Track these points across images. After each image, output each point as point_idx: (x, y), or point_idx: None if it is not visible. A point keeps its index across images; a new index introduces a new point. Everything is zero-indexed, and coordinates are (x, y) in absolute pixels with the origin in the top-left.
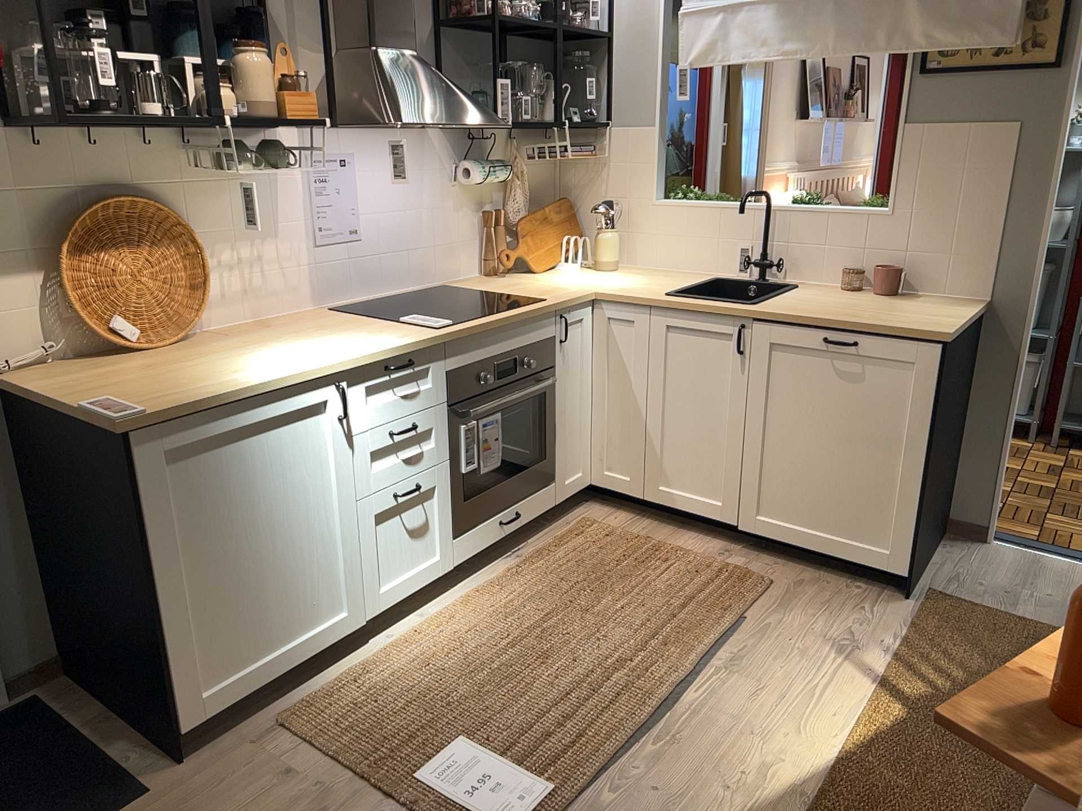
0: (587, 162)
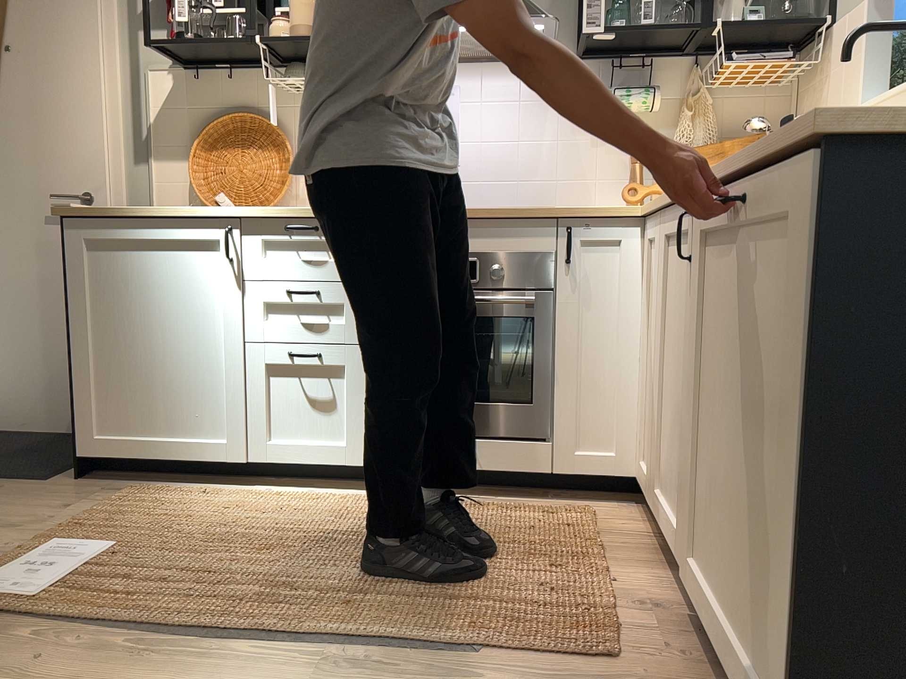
0: (811, 84)
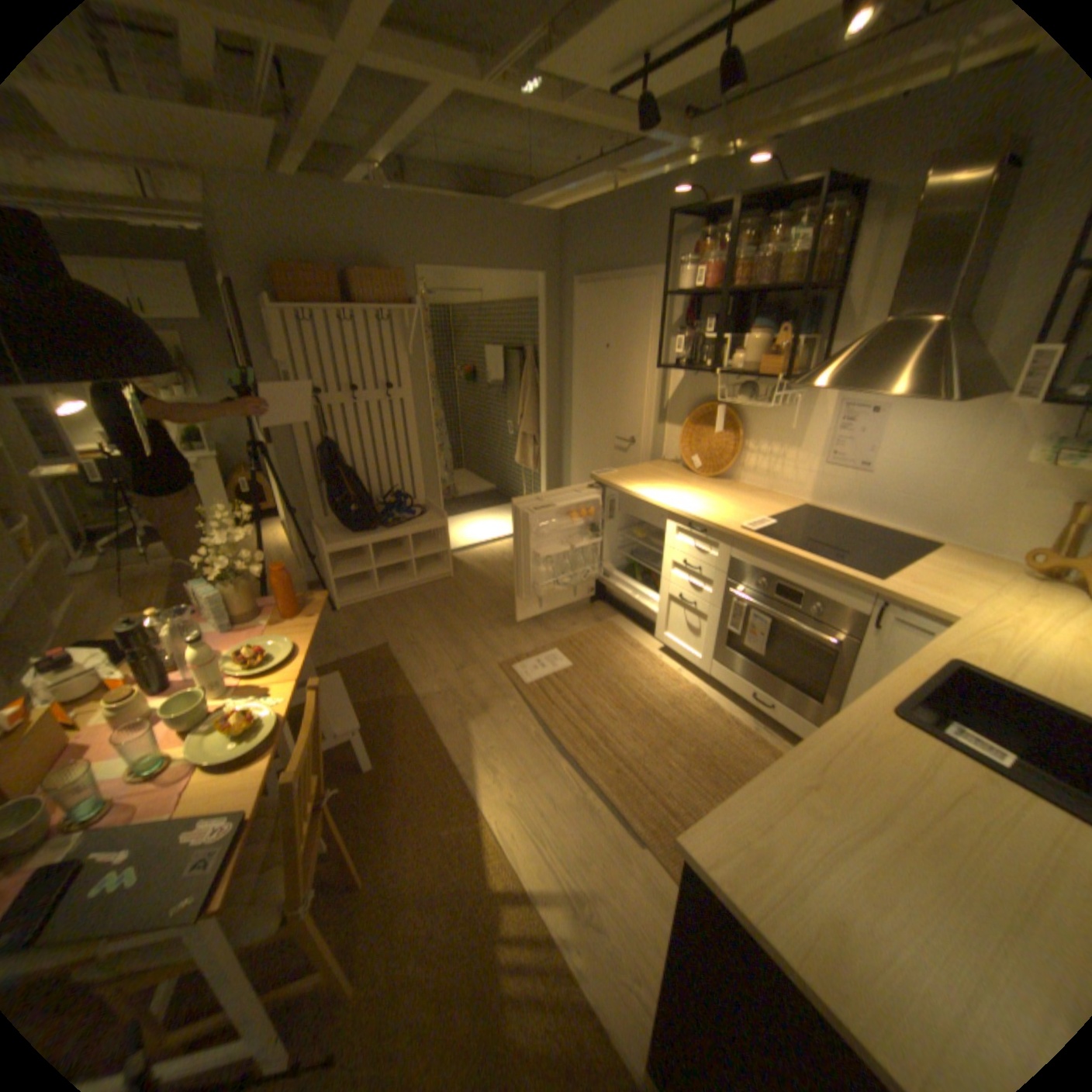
0: None
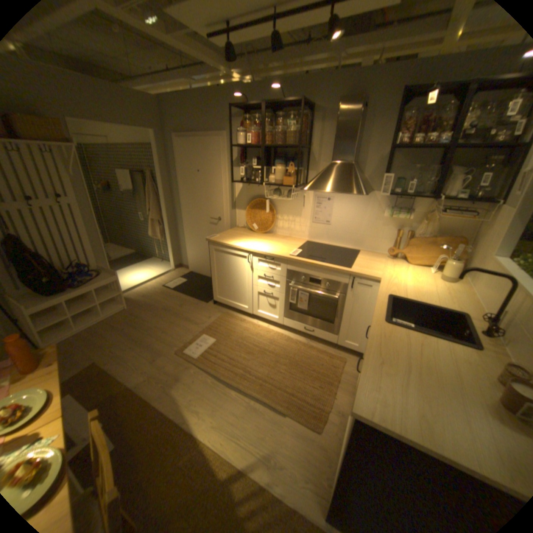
0: (489, 221)
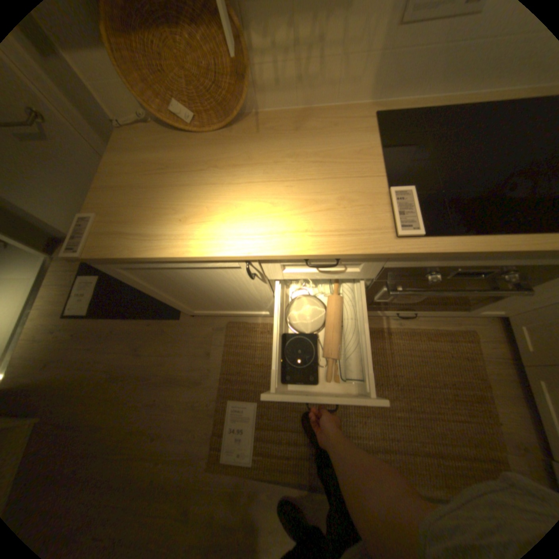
0: None
